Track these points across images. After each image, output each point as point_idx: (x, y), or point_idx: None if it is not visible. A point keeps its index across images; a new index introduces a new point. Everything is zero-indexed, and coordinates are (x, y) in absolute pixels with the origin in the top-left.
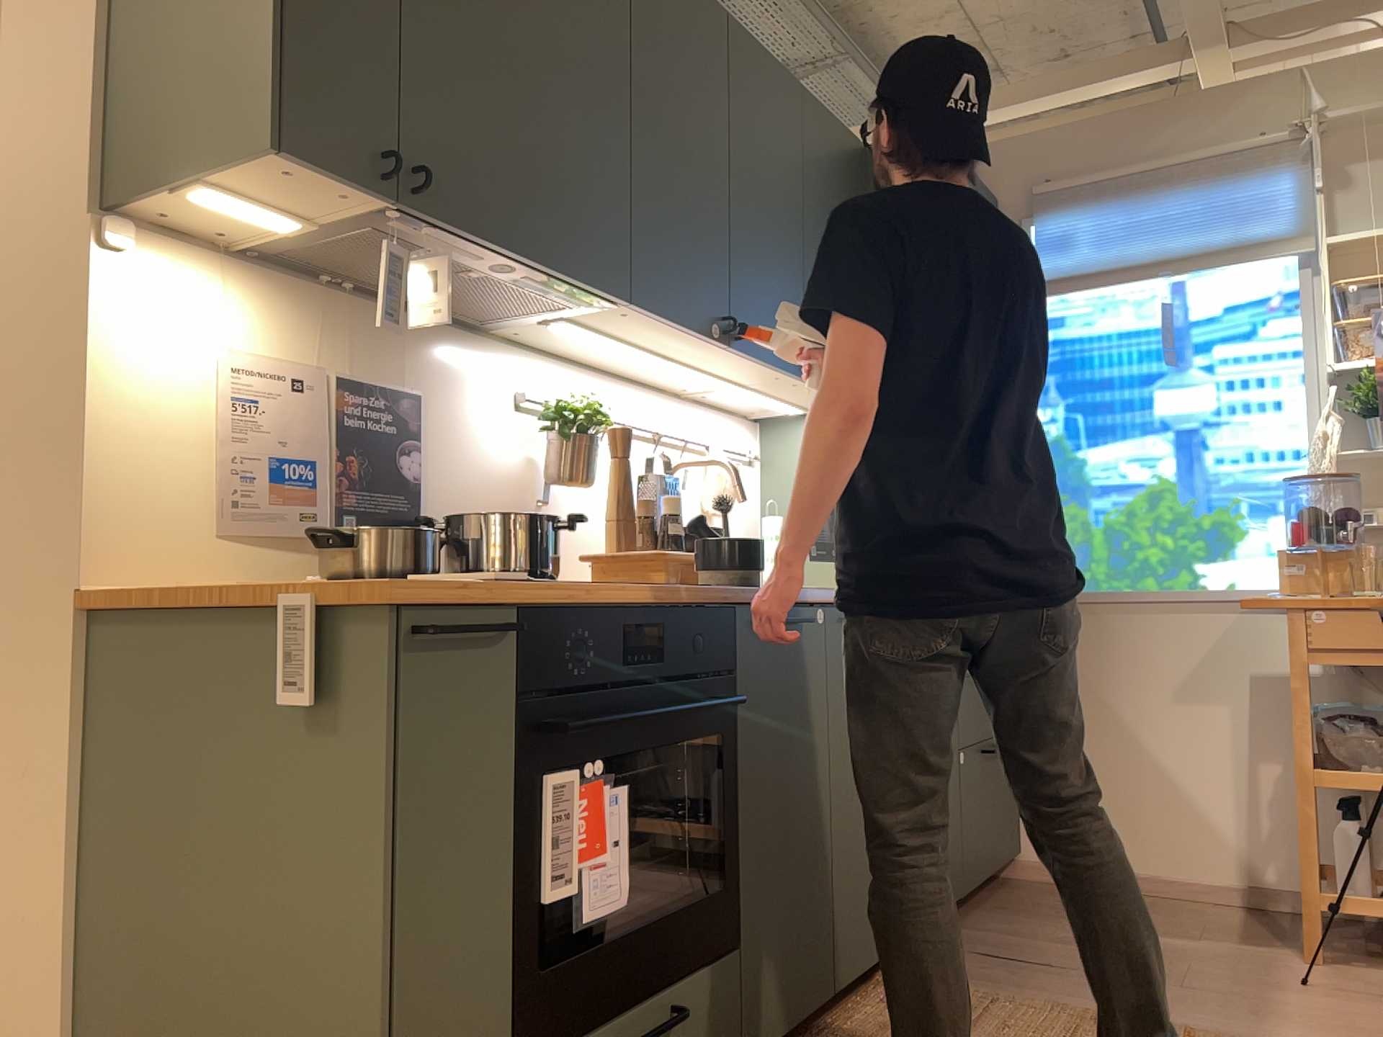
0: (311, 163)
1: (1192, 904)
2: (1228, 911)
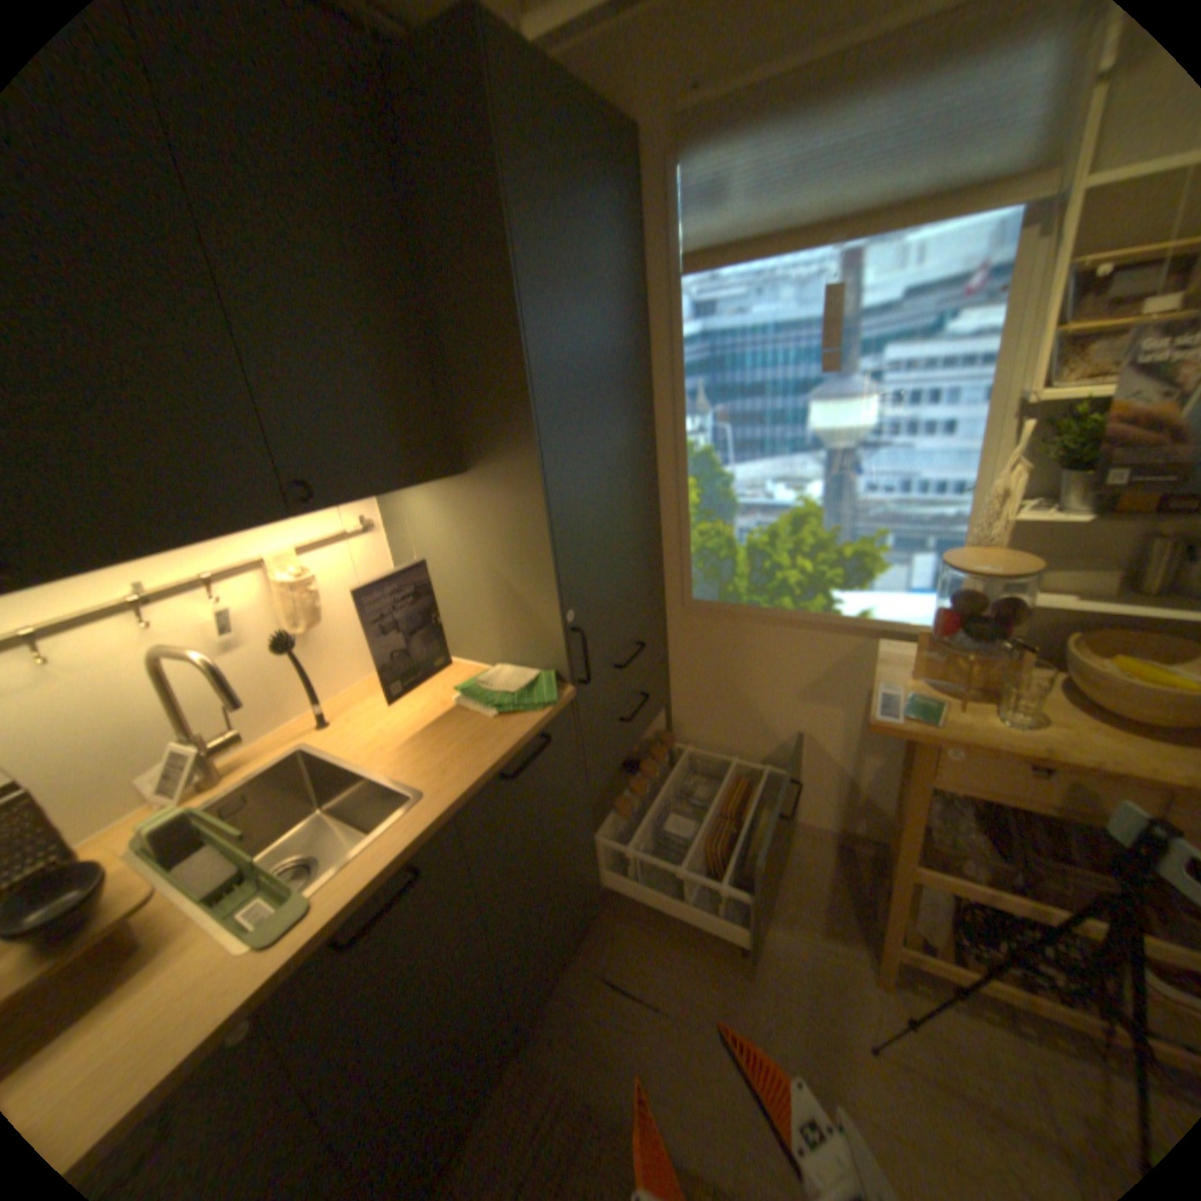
0: None
1: (796, 842)
2: (823, 855)
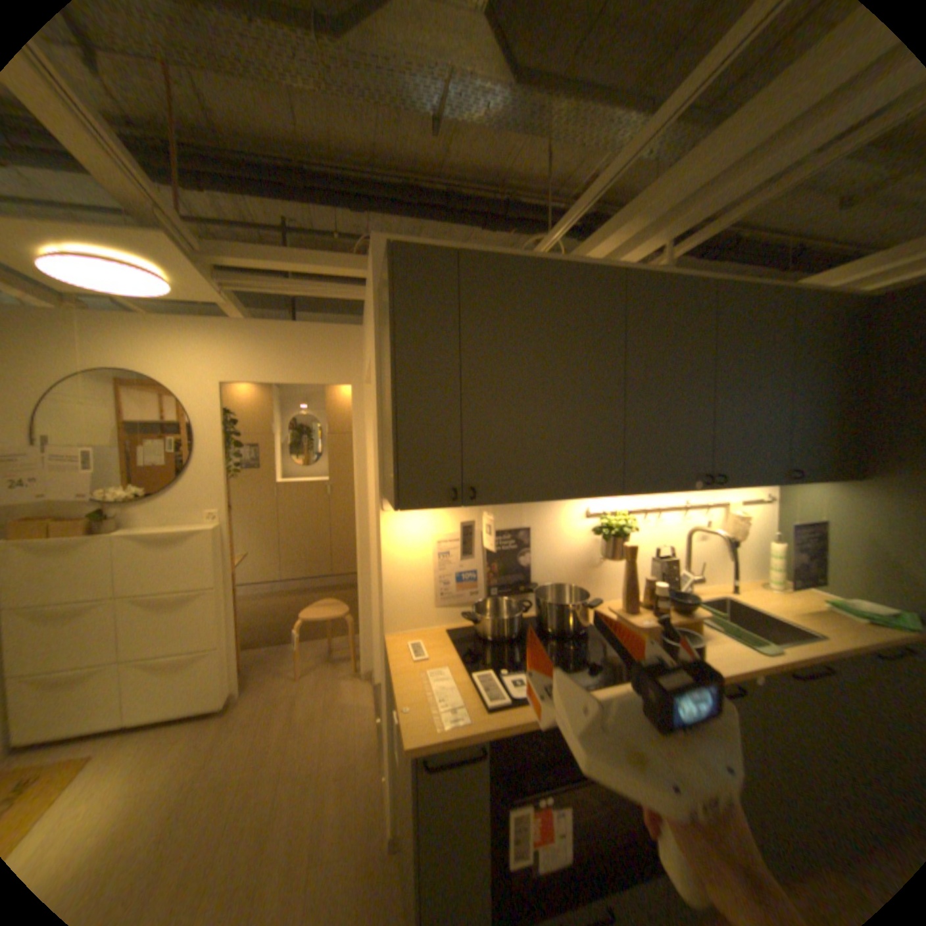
0: (416, 506)
1: None
2: None
